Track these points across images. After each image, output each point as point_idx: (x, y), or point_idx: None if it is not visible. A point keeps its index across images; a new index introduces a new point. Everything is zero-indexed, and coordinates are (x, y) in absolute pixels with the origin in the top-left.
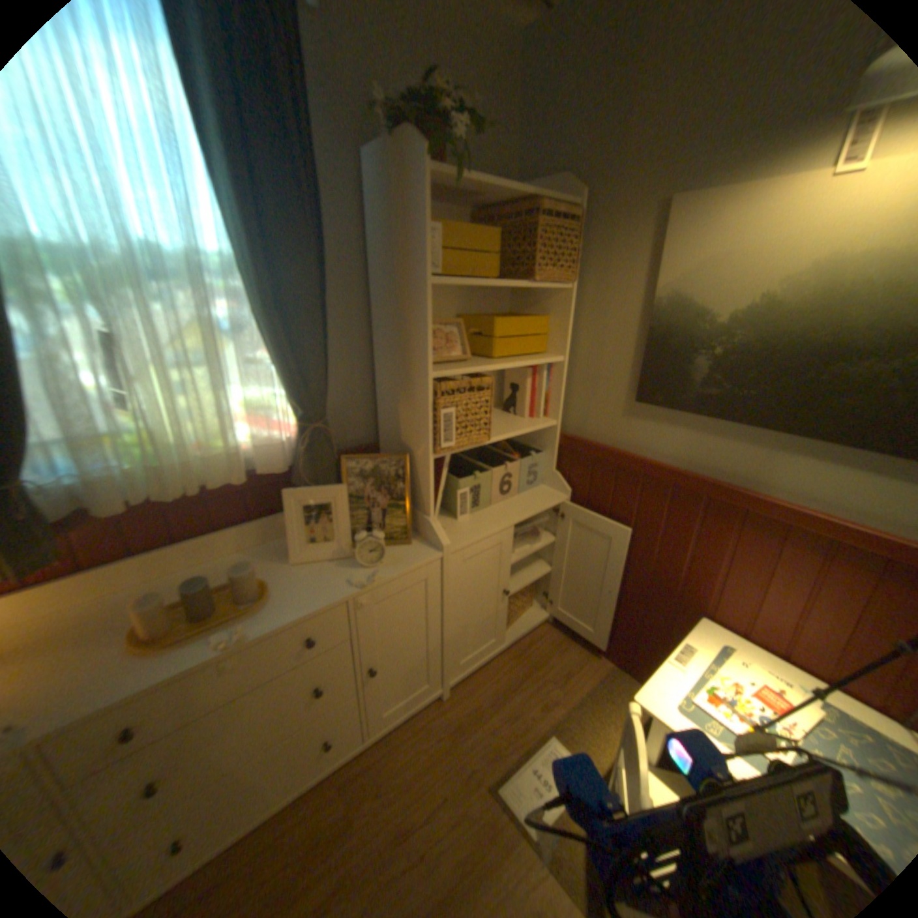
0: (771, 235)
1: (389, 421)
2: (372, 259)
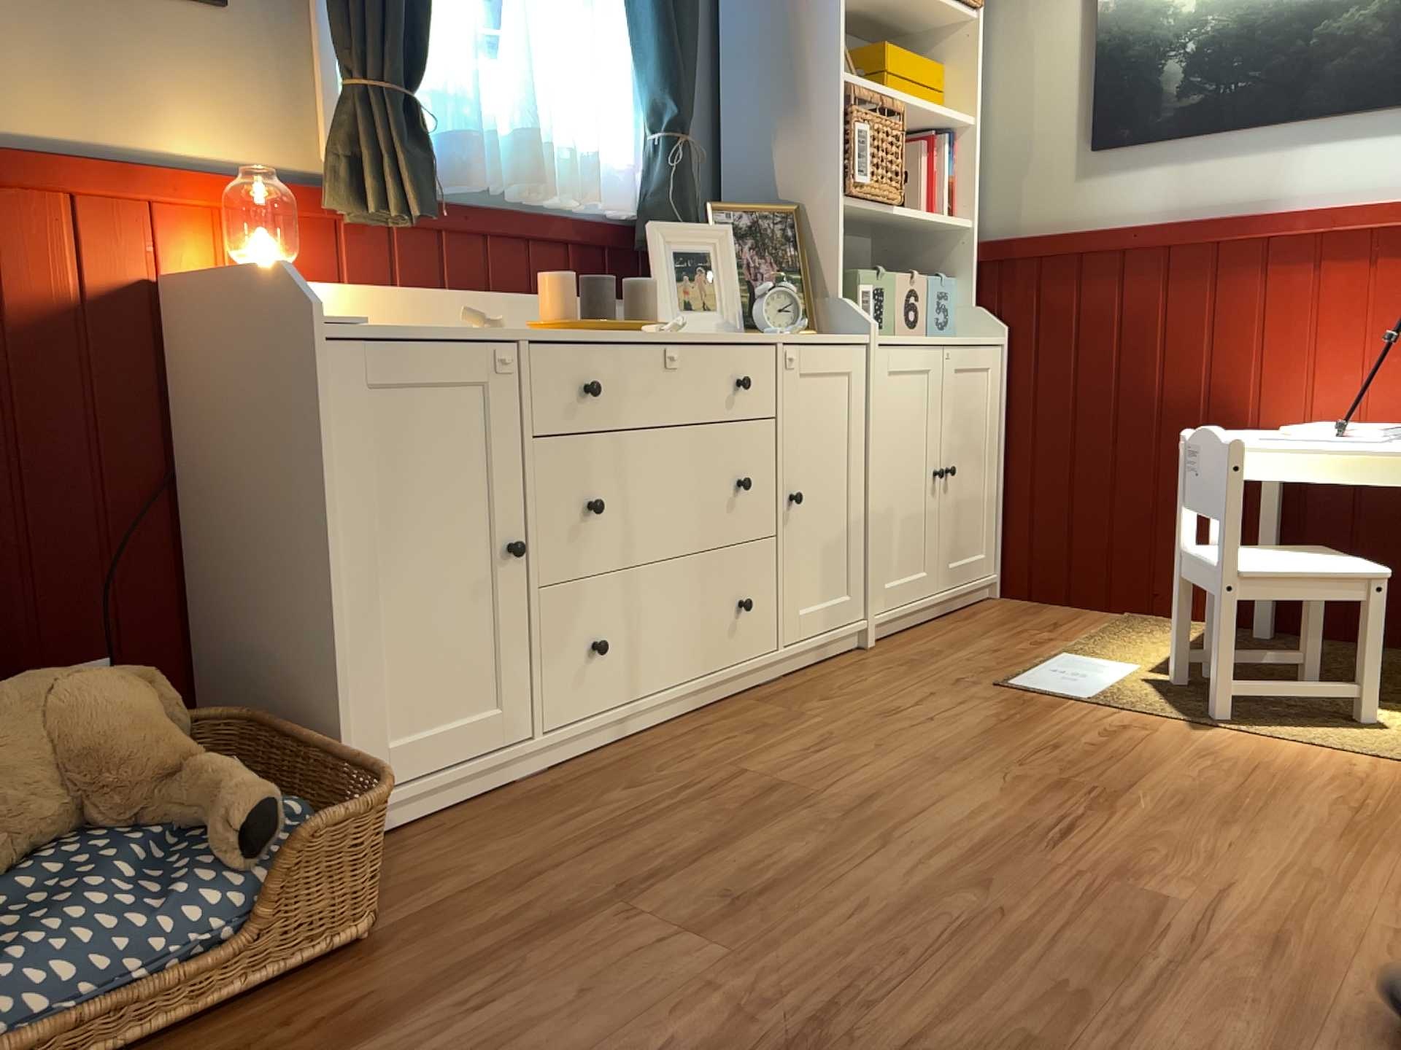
0: None
1: (749, 182)
2: None
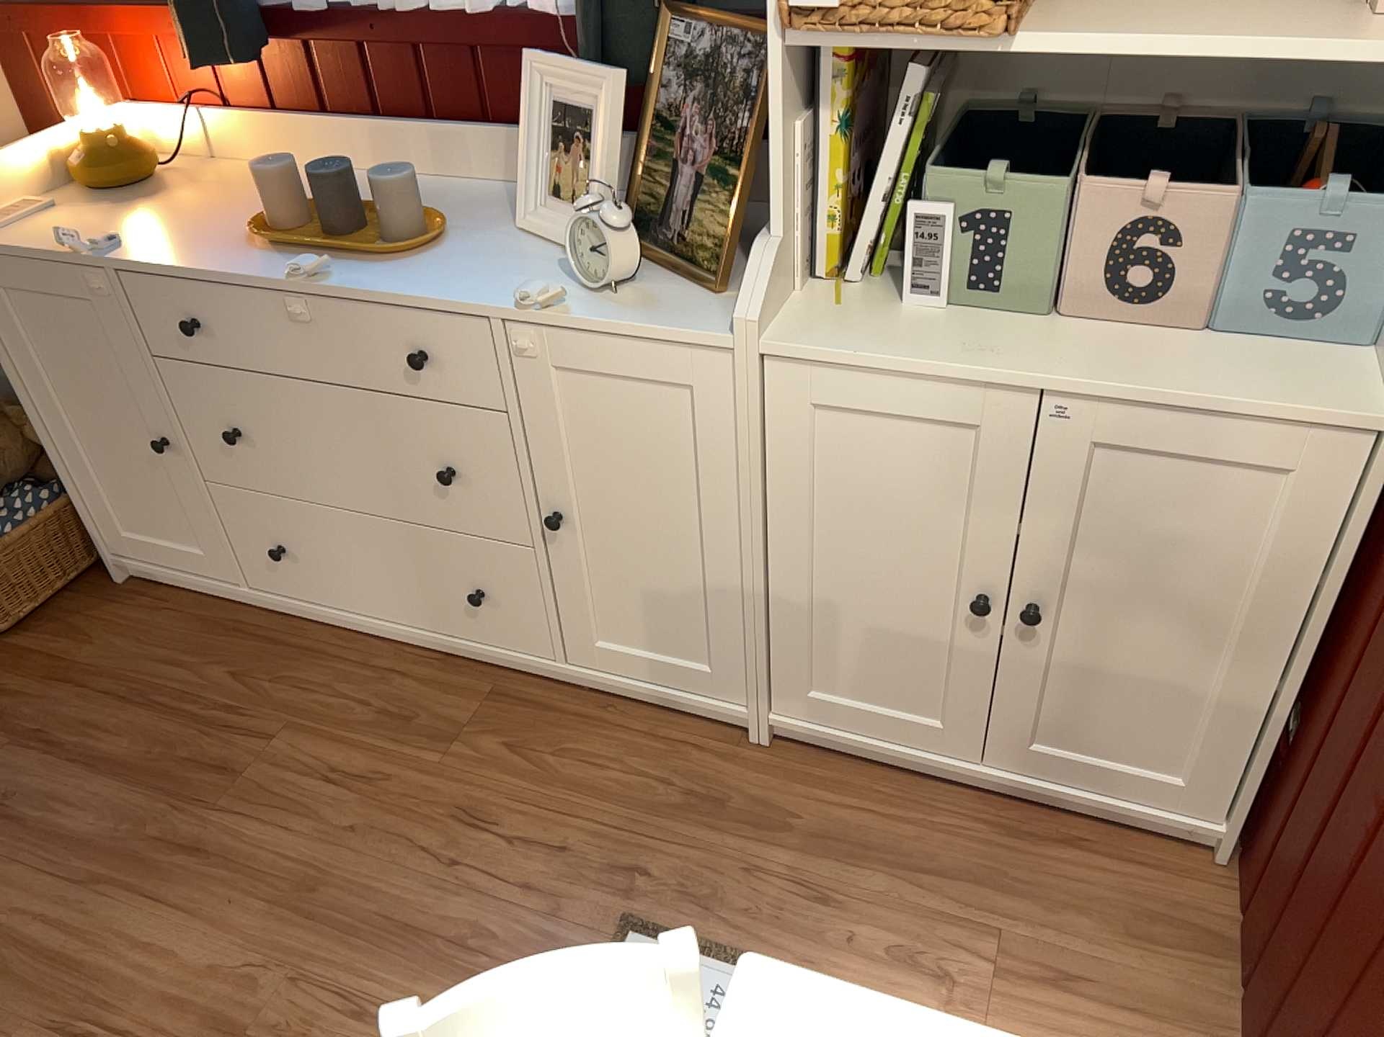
0: None
1: None
2: None
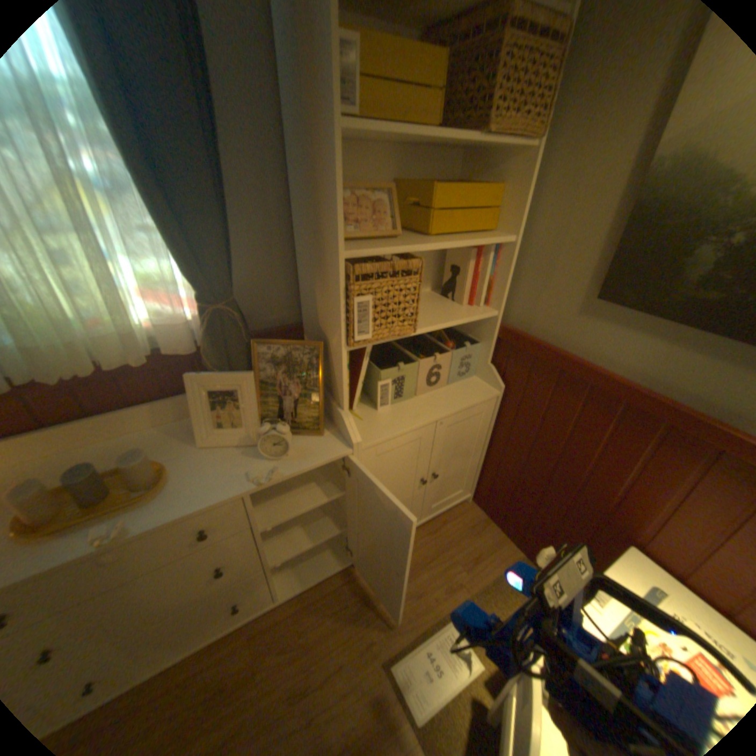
0: None
1: (309, 302)
2: (286, 99)
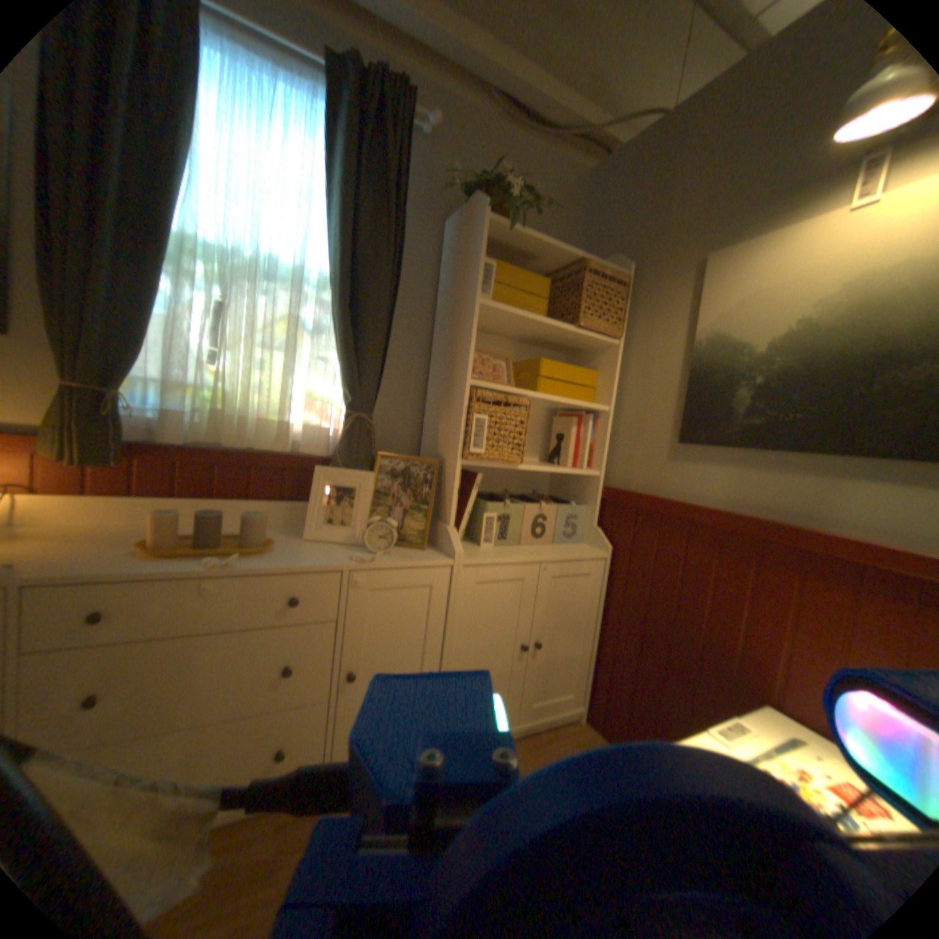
0: (798, 270)
1: (430, 438)
2: (441, 302)
